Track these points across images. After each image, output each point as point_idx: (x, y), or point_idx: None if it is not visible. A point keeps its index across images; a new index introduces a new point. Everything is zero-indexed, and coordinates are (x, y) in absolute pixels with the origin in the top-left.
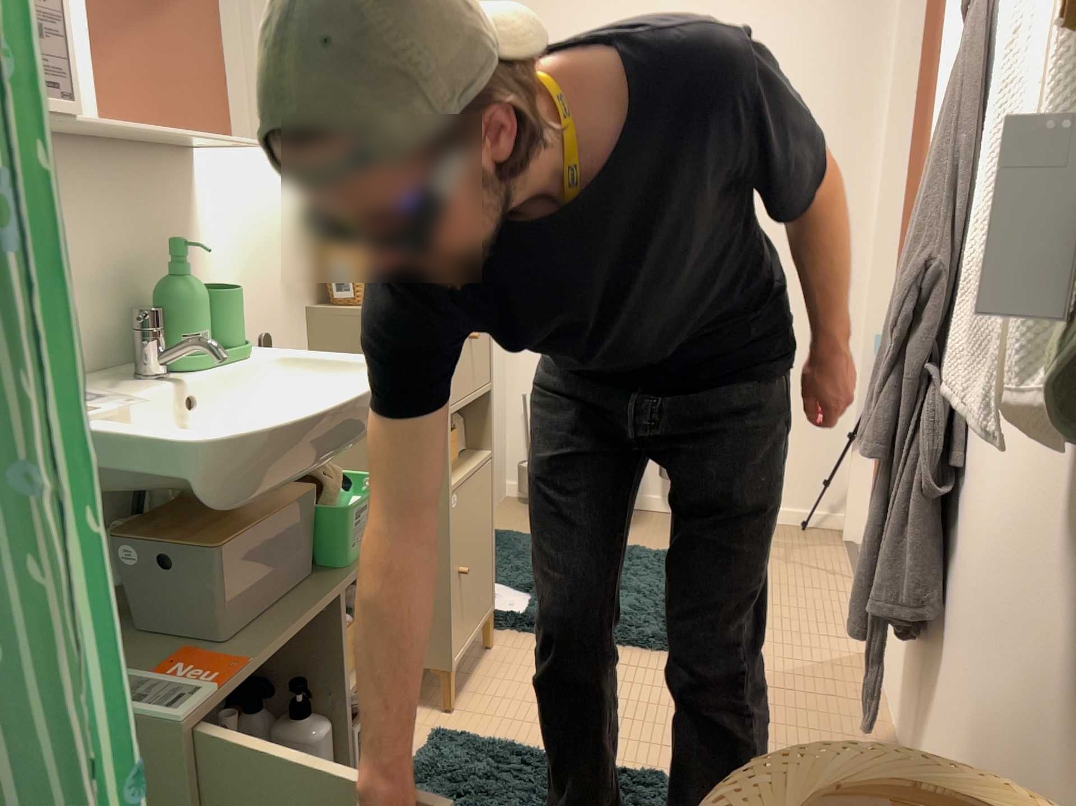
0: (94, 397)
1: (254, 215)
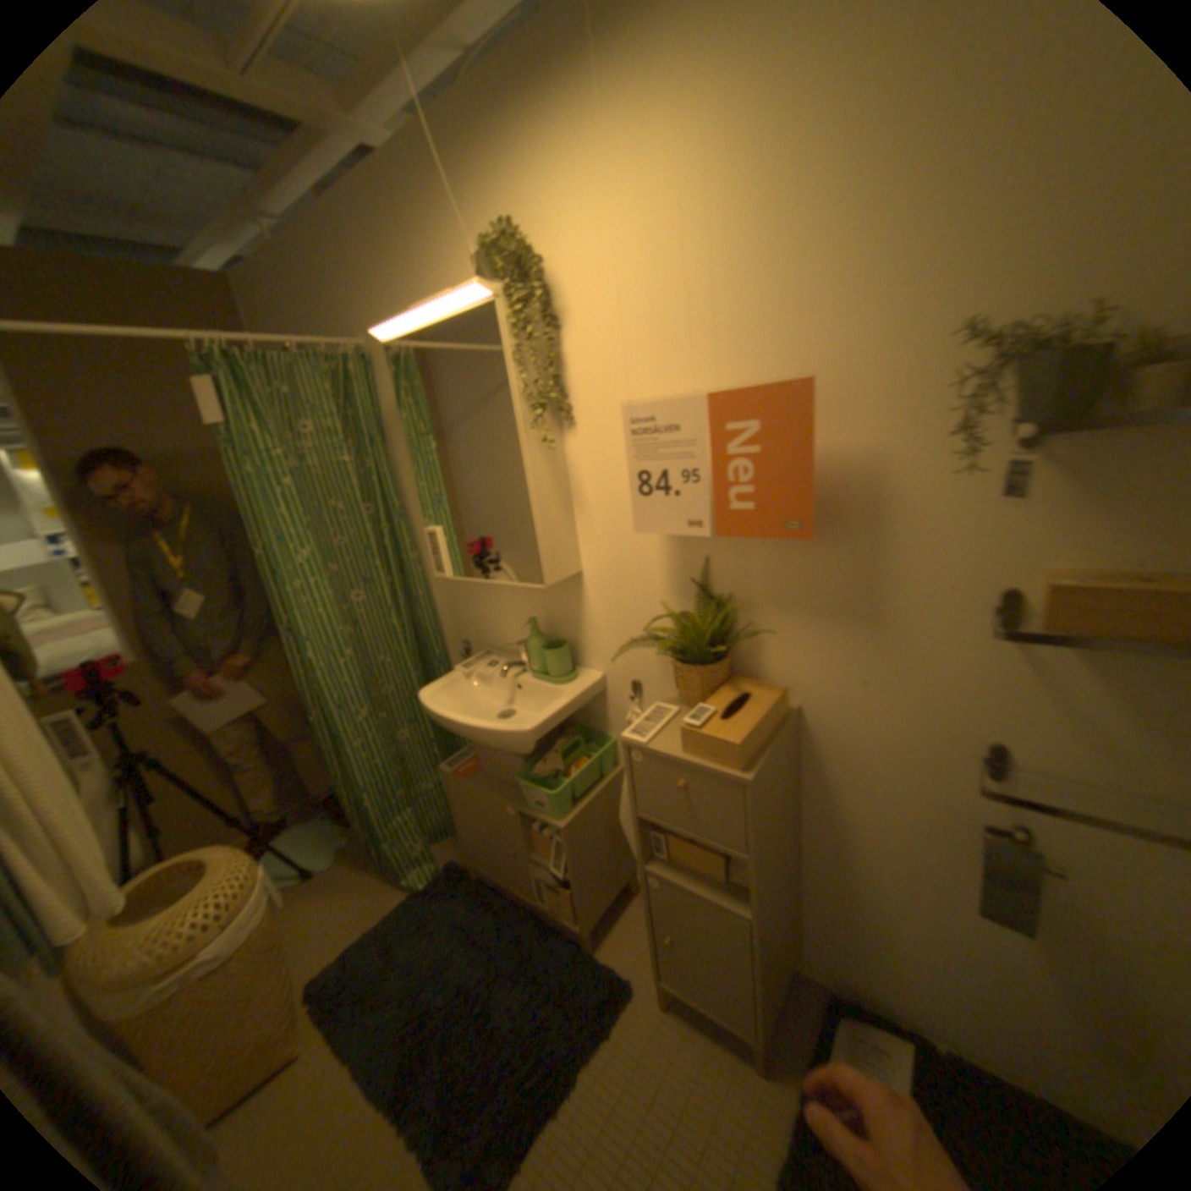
0: (483, 664)
1: (616, 604)
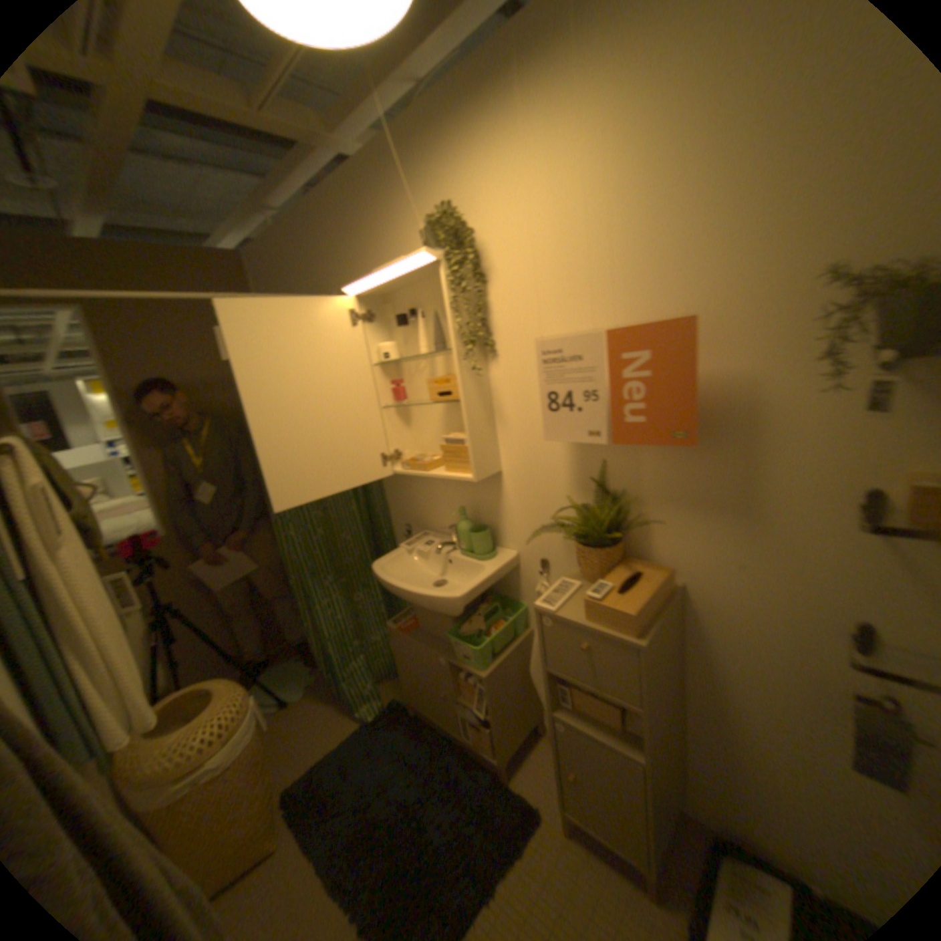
0: (421, 542)
1: (528, 497)
